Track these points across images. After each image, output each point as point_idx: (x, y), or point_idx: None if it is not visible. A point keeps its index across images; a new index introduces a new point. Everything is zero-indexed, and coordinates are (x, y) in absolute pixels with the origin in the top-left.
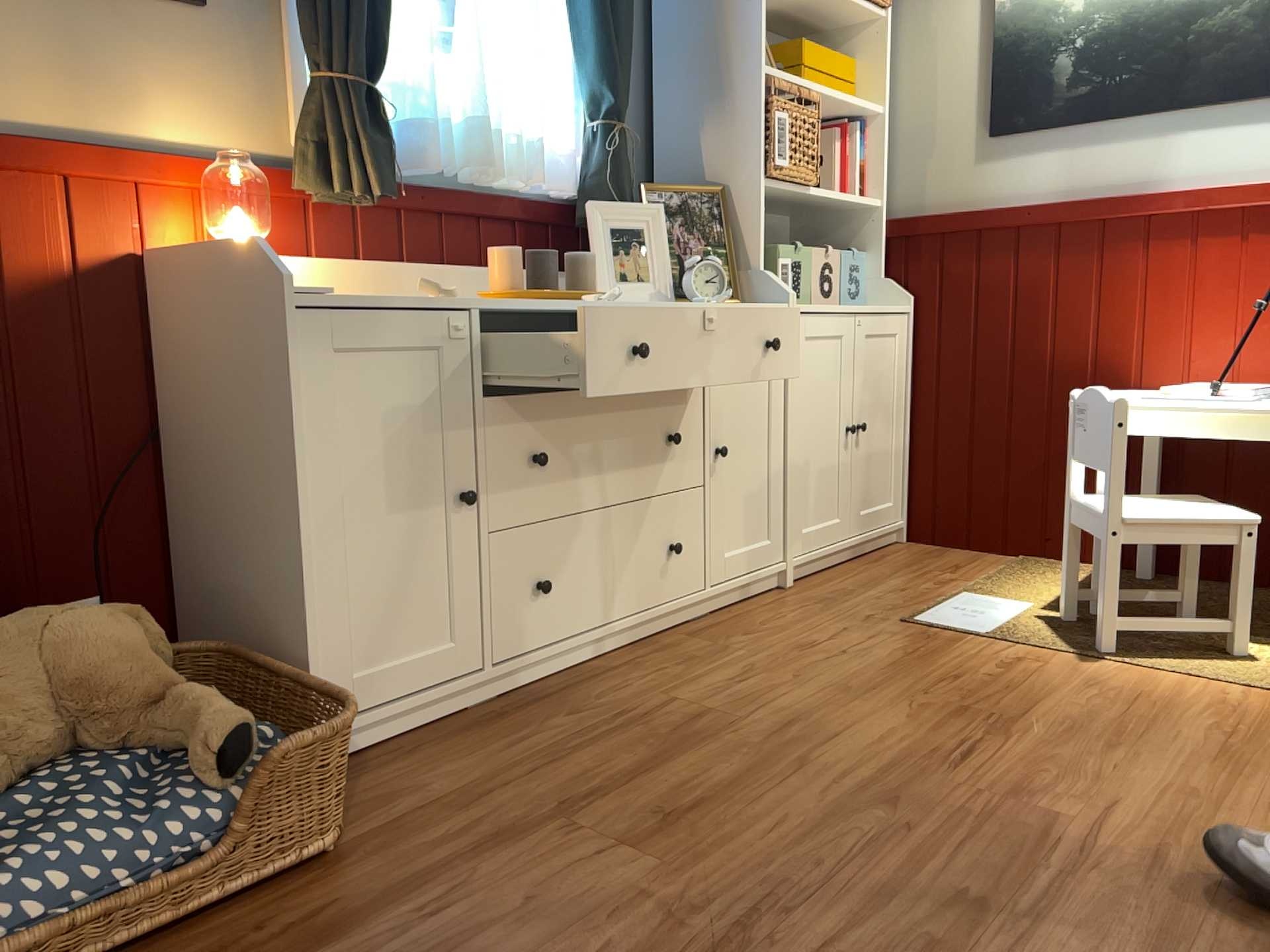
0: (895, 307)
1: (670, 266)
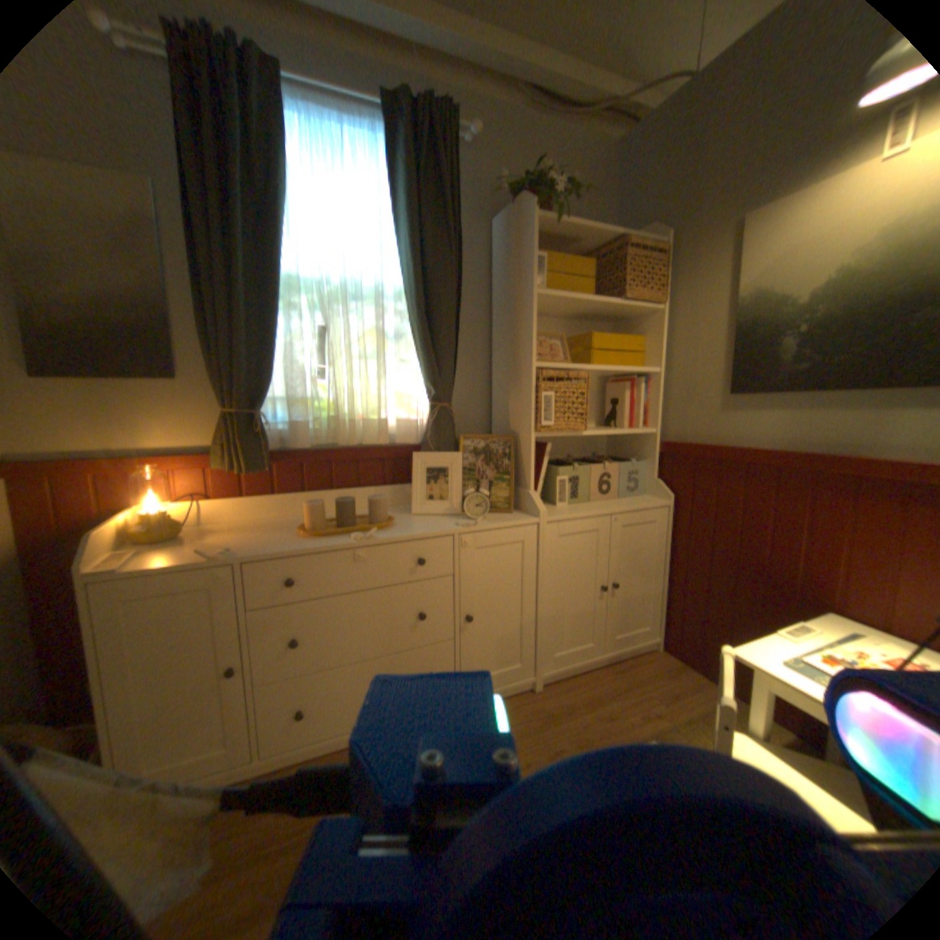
0: (660, 500)
1: (460, 492)
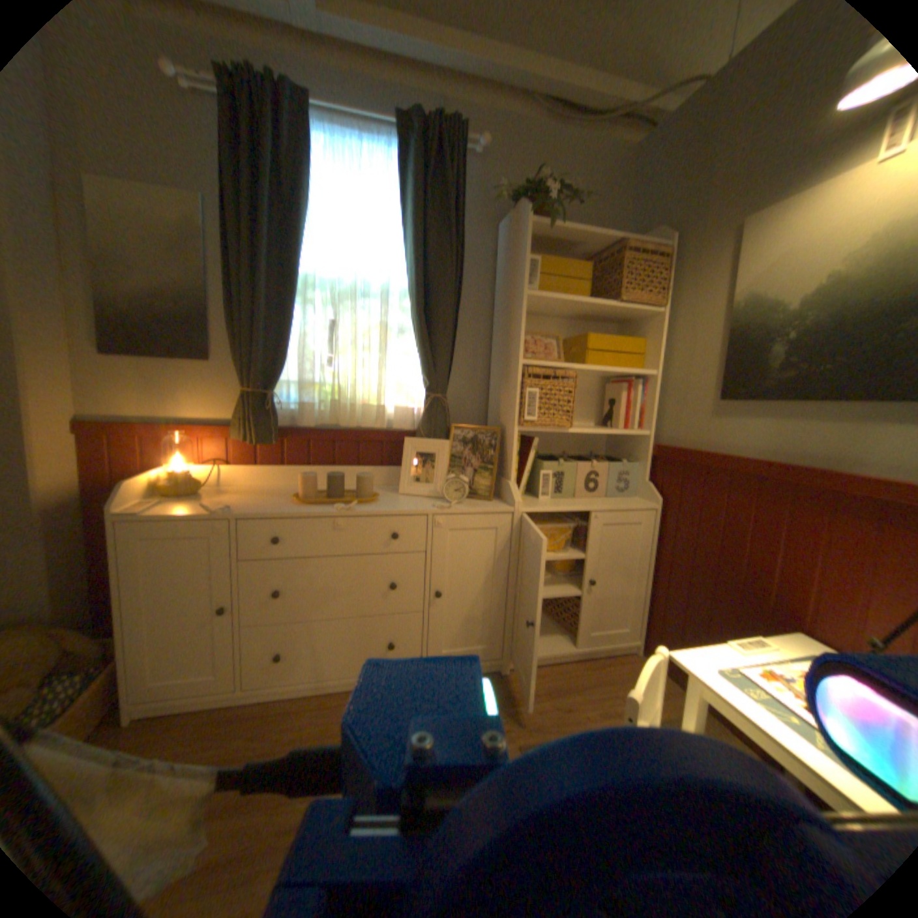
0: (649, 503)
1: (444, 477)
